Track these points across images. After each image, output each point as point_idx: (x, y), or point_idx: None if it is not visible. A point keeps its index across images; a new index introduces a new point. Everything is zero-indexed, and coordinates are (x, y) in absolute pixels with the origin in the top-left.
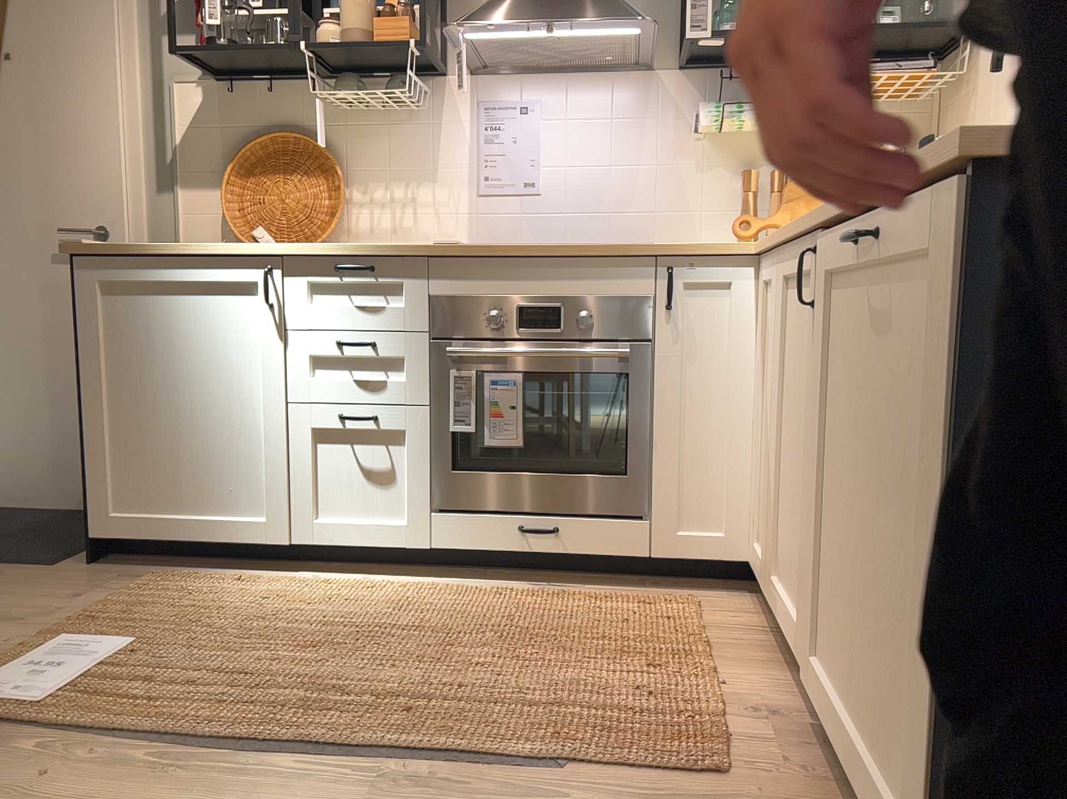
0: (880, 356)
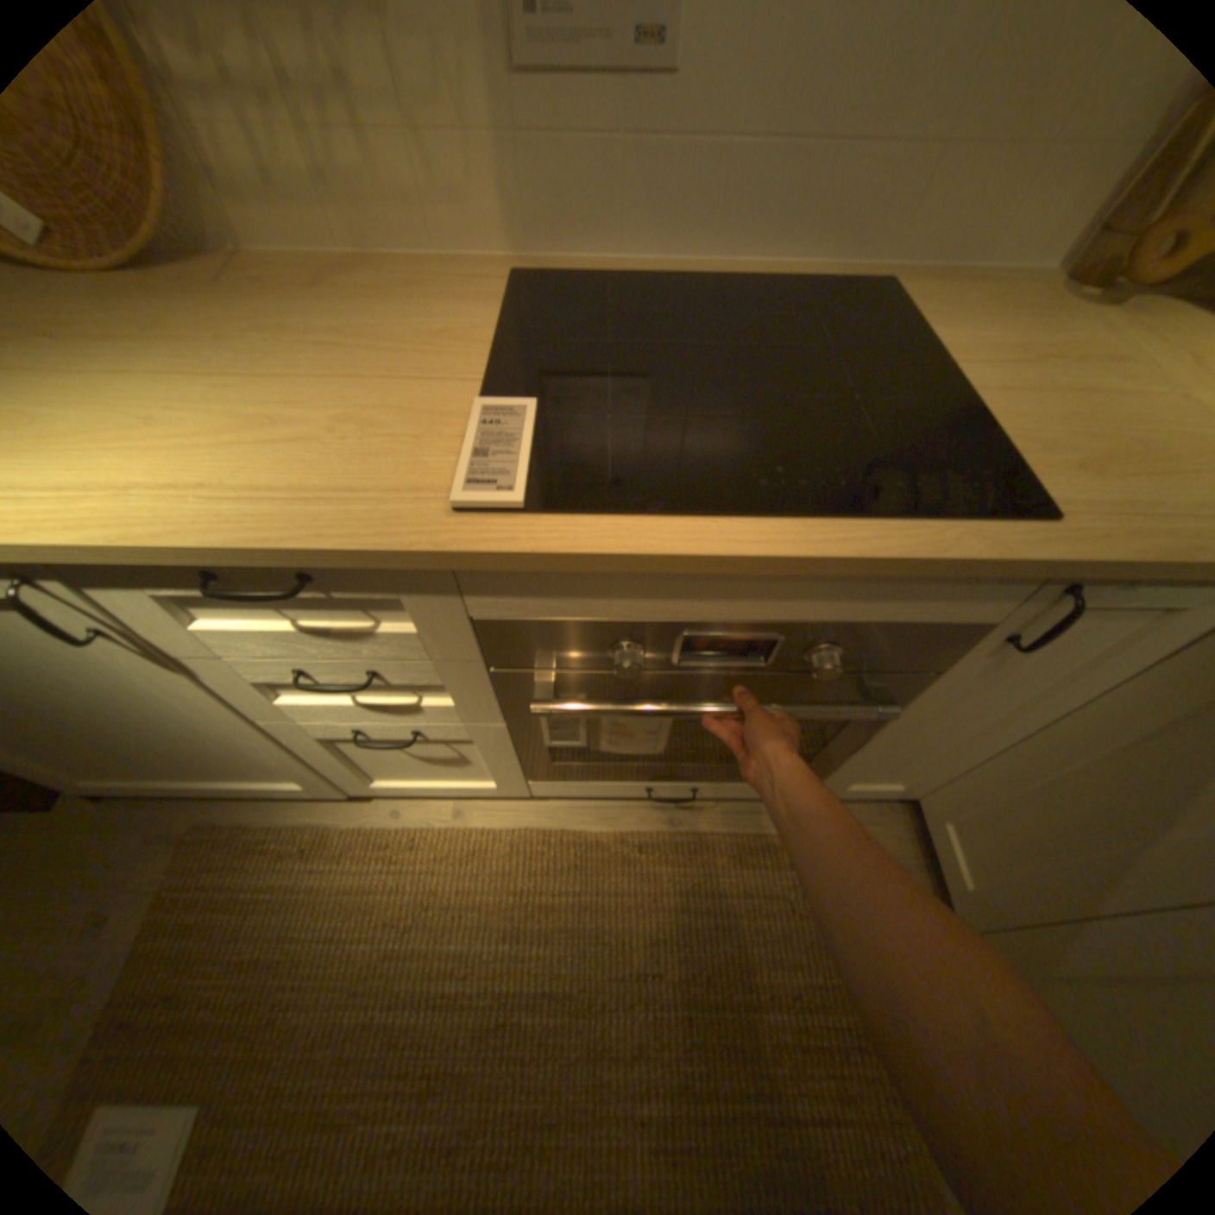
0: None
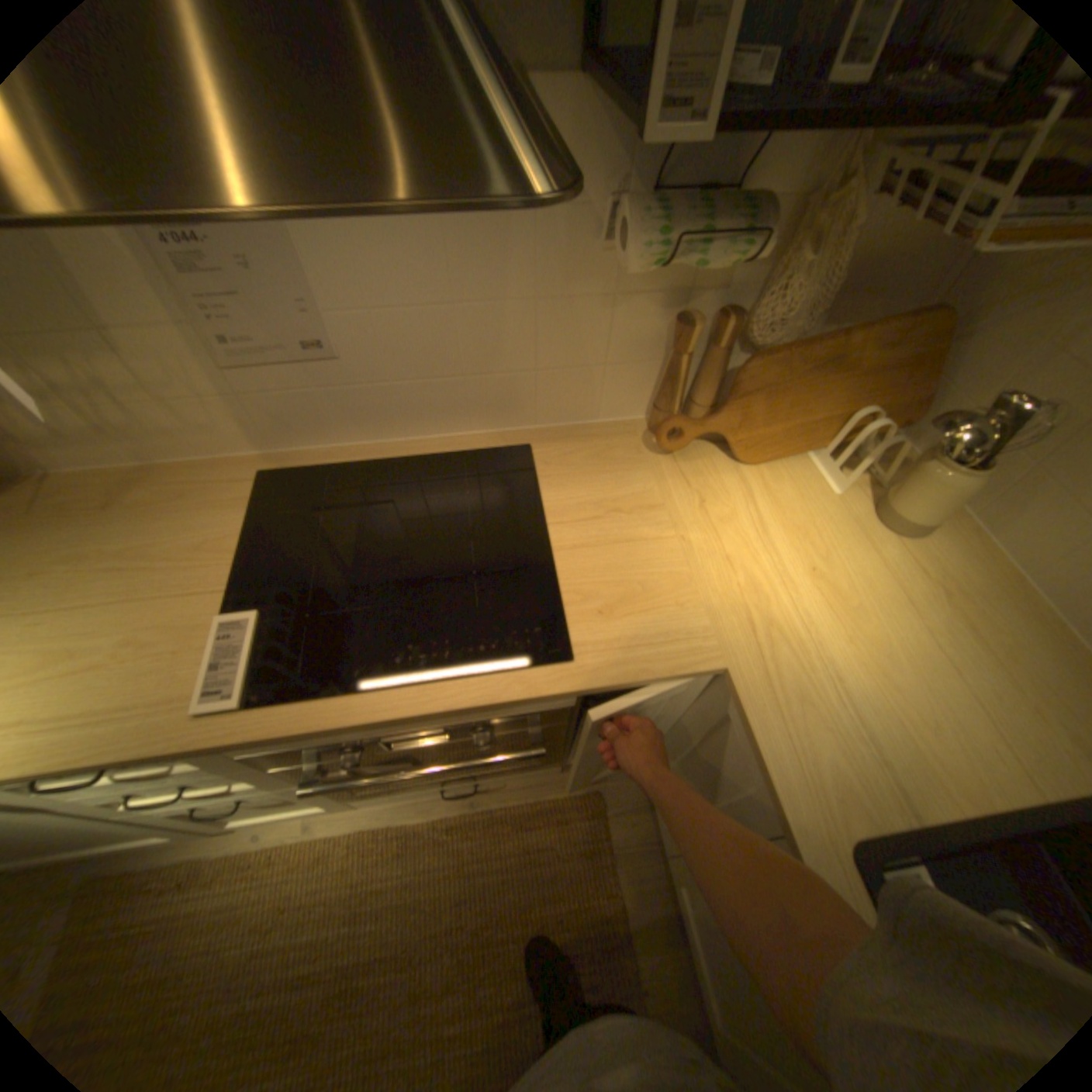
0: None
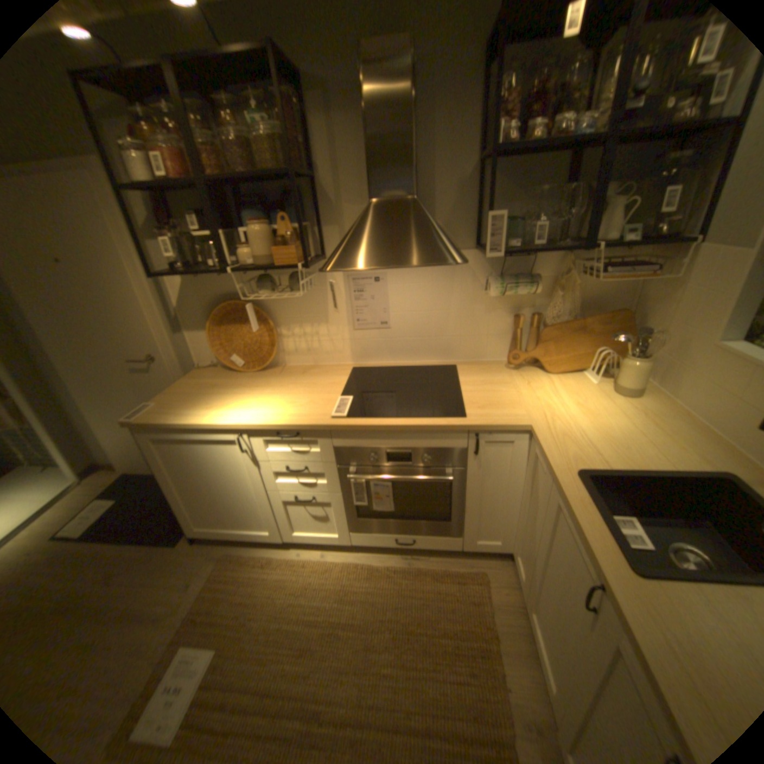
0: None
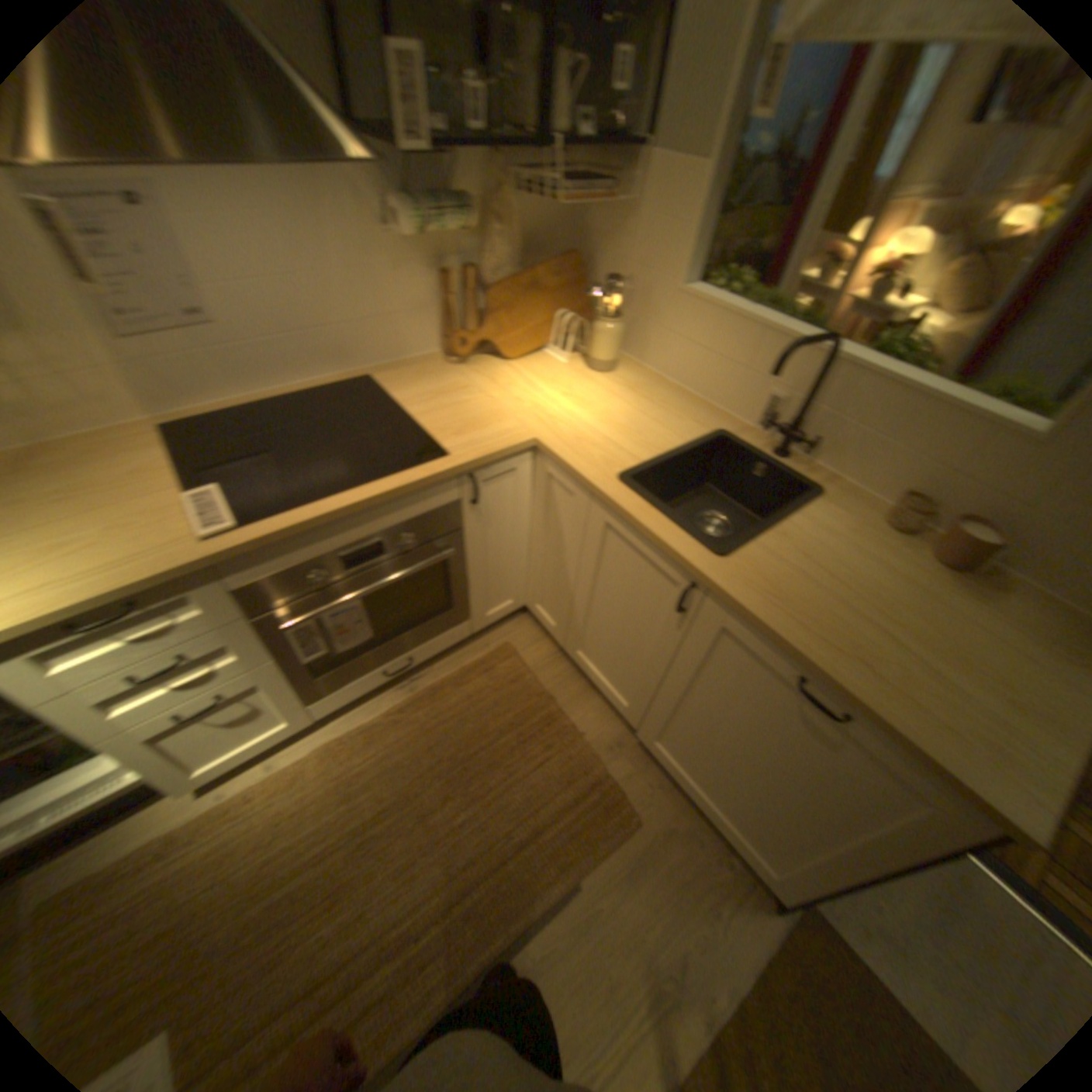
0: (779, 720)
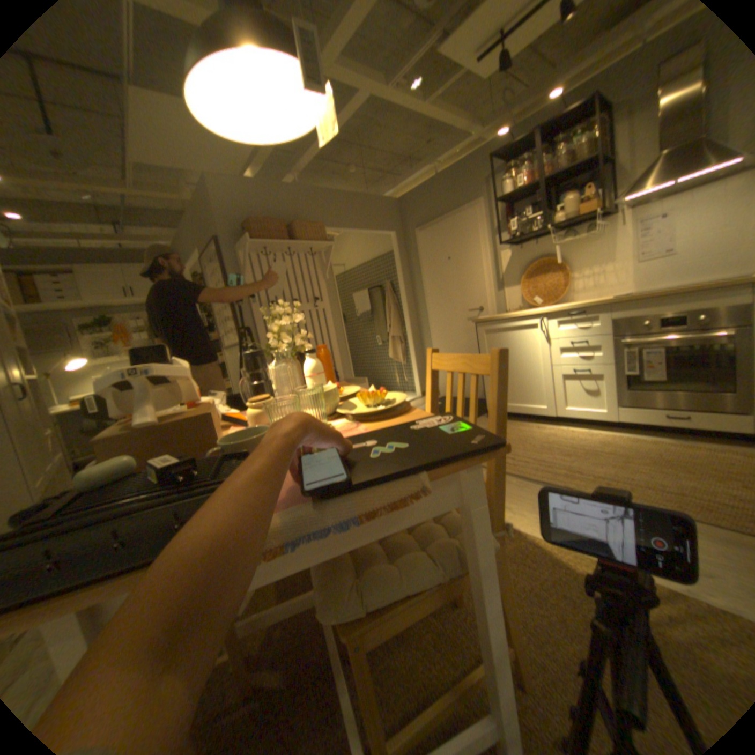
0: None
